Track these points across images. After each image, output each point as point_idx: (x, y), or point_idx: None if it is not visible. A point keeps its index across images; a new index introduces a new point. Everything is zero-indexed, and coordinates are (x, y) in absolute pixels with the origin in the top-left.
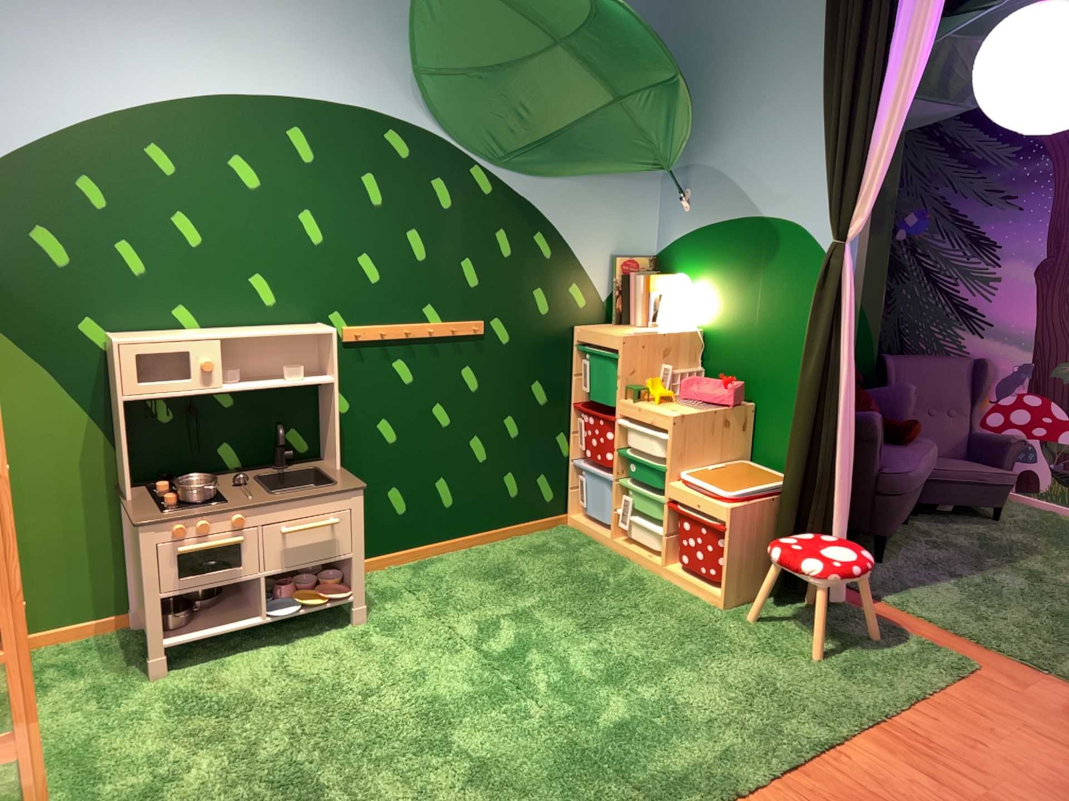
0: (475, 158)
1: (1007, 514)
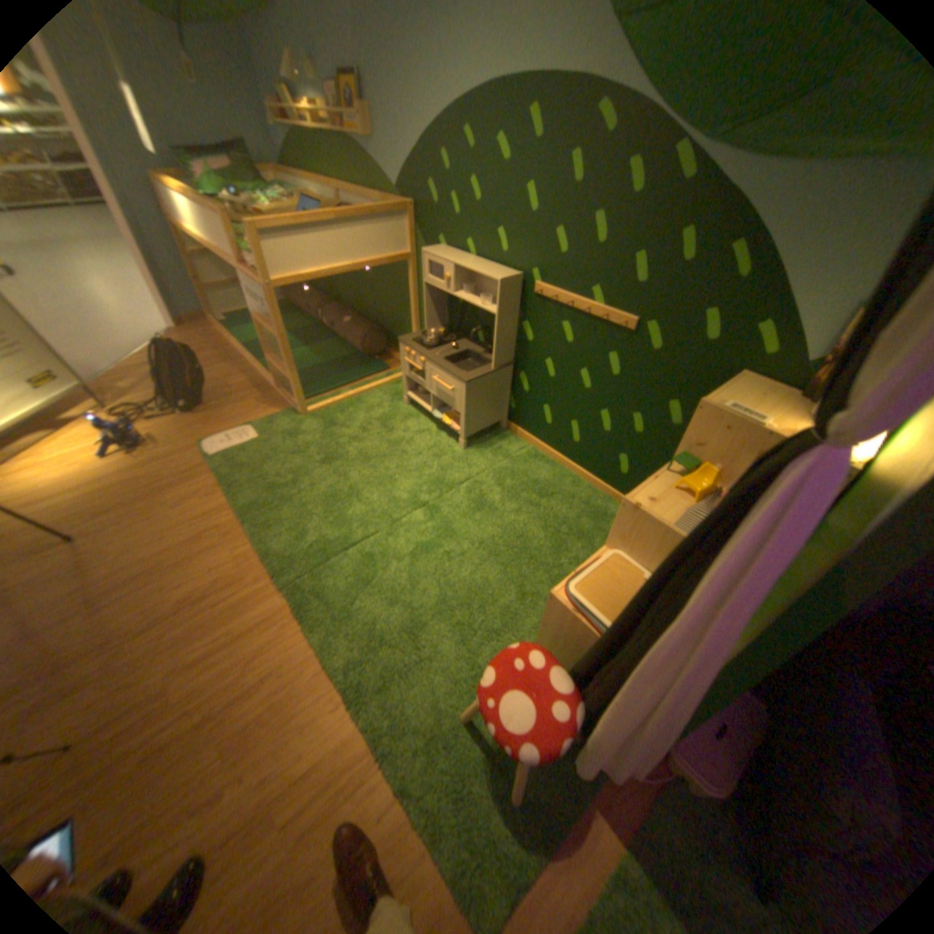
0: (684, 131)
1: None
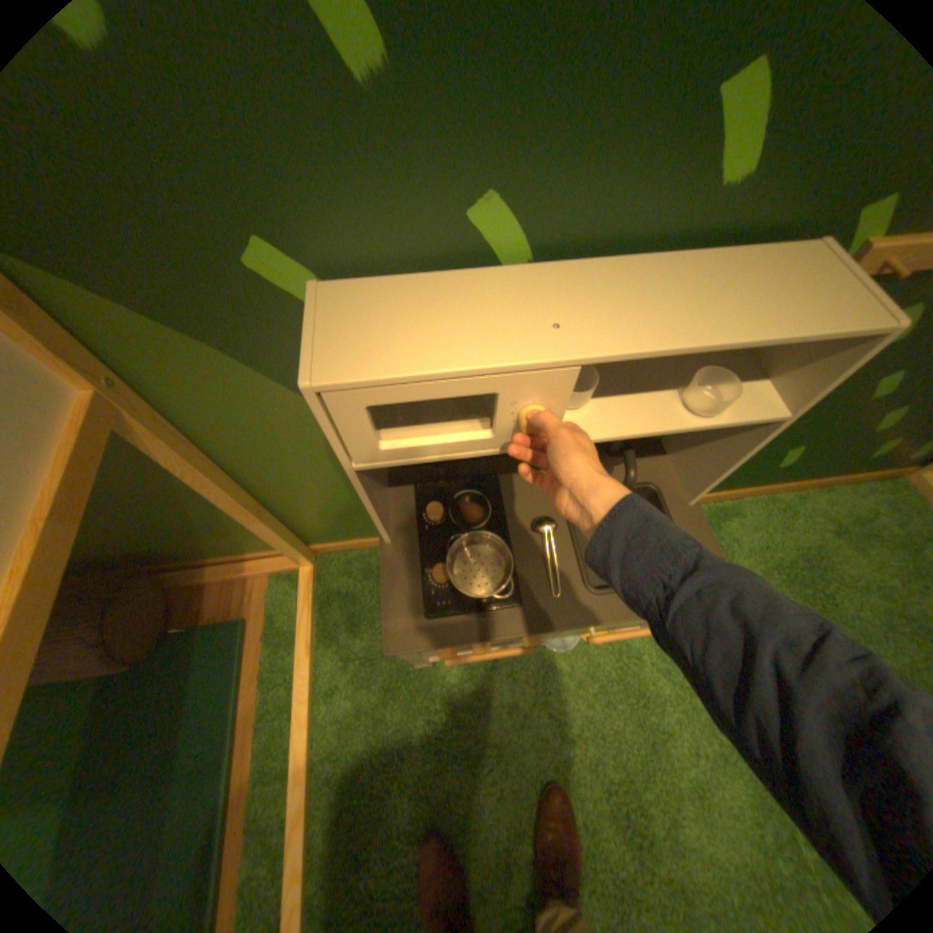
0: None
1: None
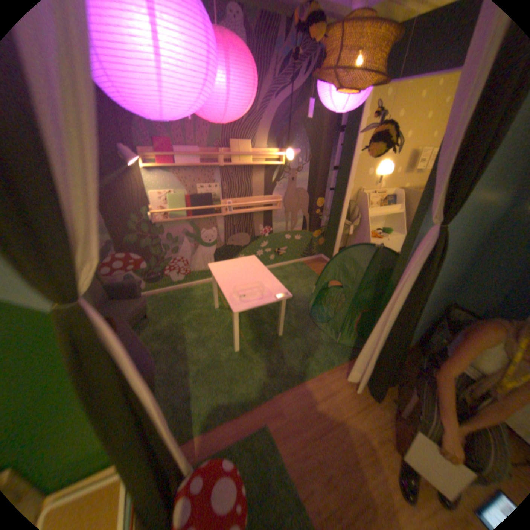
0: None
1: (145, 310)
